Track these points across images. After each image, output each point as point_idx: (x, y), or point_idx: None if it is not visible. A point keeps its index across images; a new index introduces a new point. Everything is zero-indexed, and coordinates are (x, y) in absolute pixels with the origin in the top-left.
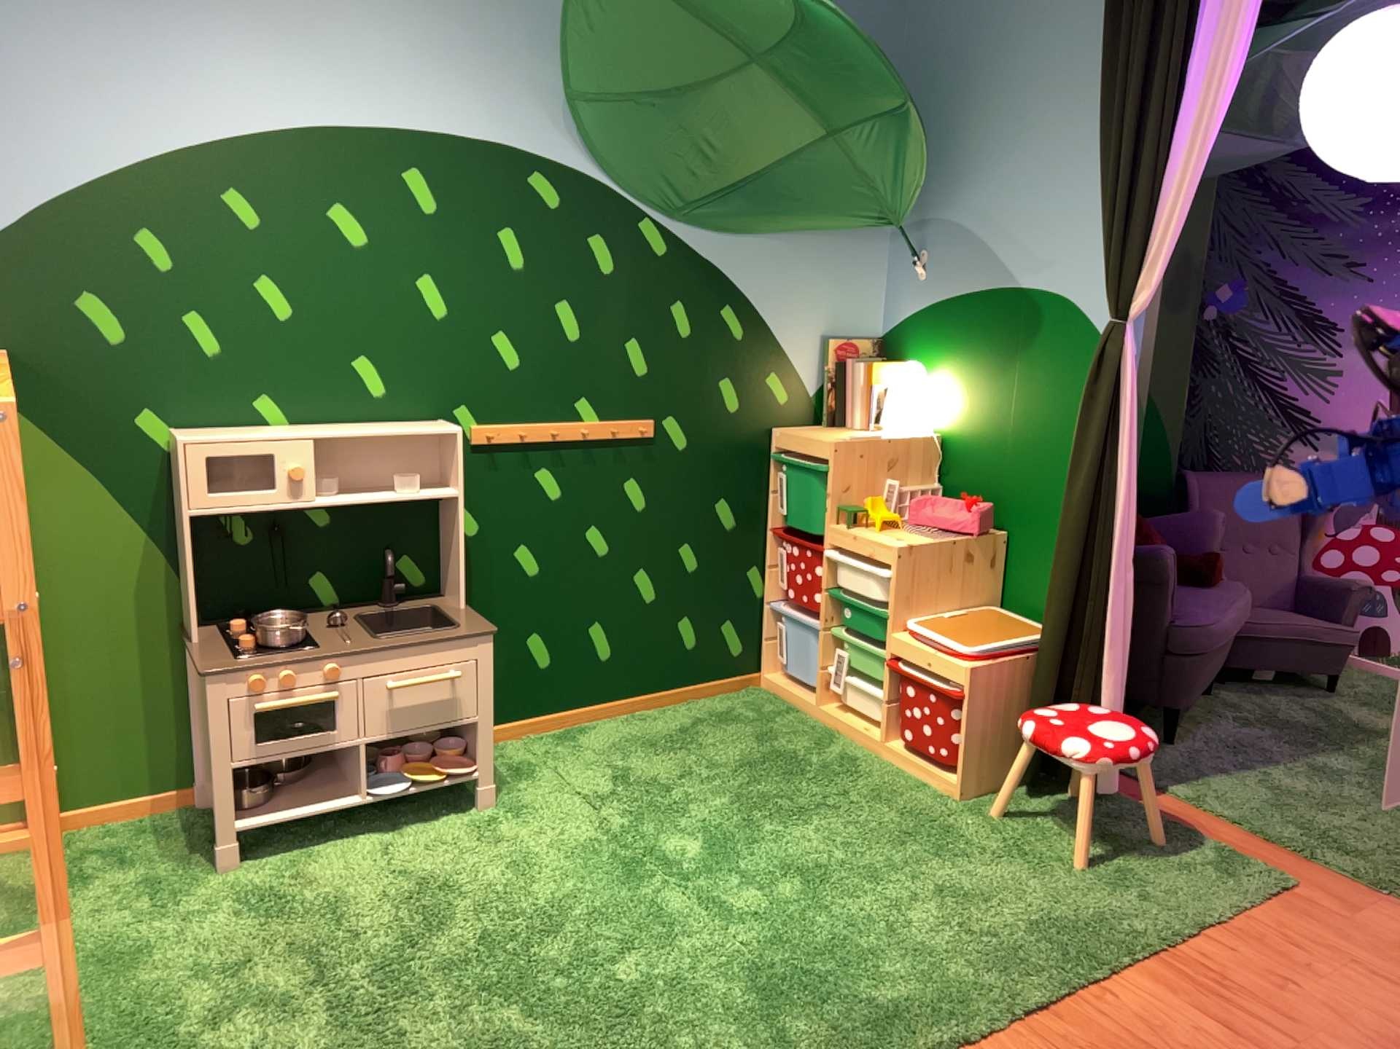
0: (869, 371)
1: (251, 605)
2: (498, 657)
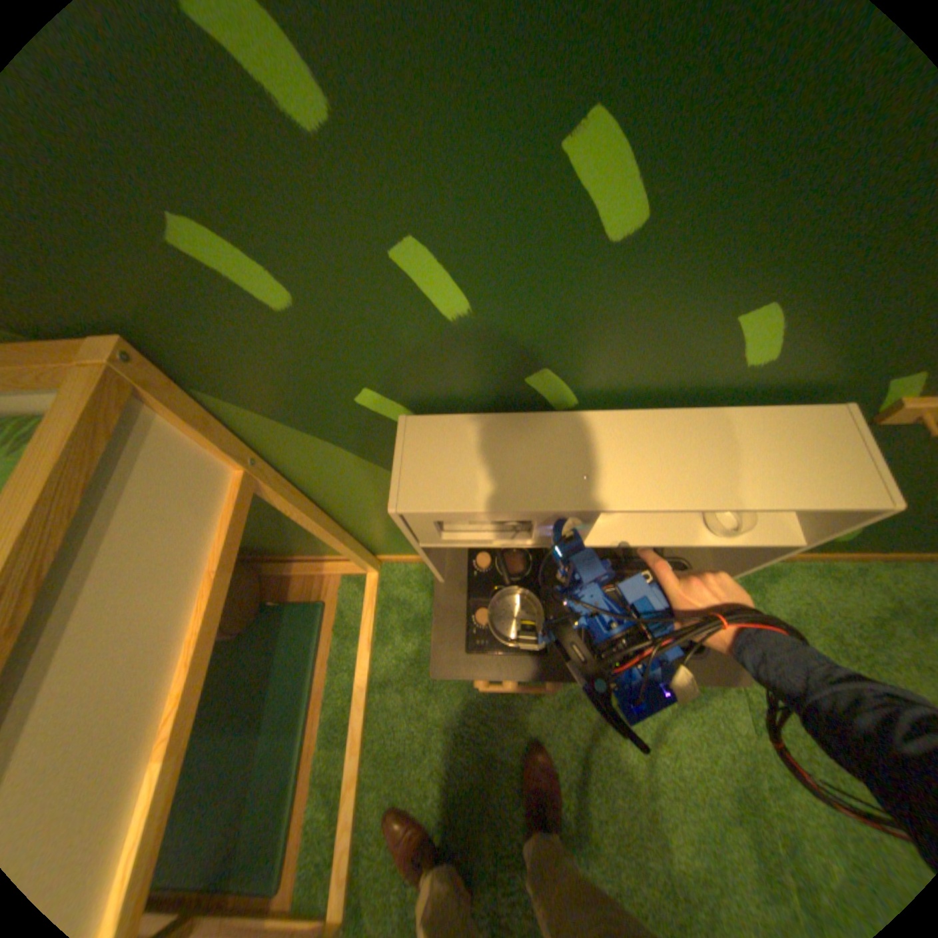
0: None
1: None
2: None
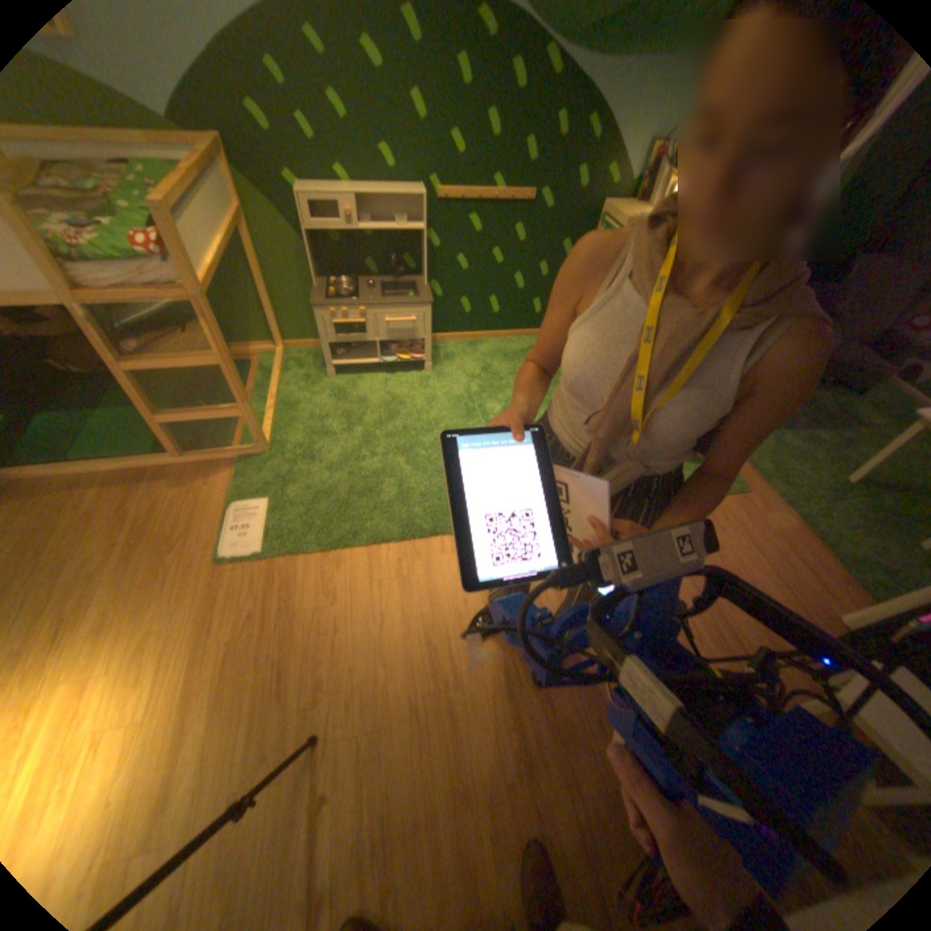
0: (672, 169)
1: (337, 271)
2: (446, 307)
